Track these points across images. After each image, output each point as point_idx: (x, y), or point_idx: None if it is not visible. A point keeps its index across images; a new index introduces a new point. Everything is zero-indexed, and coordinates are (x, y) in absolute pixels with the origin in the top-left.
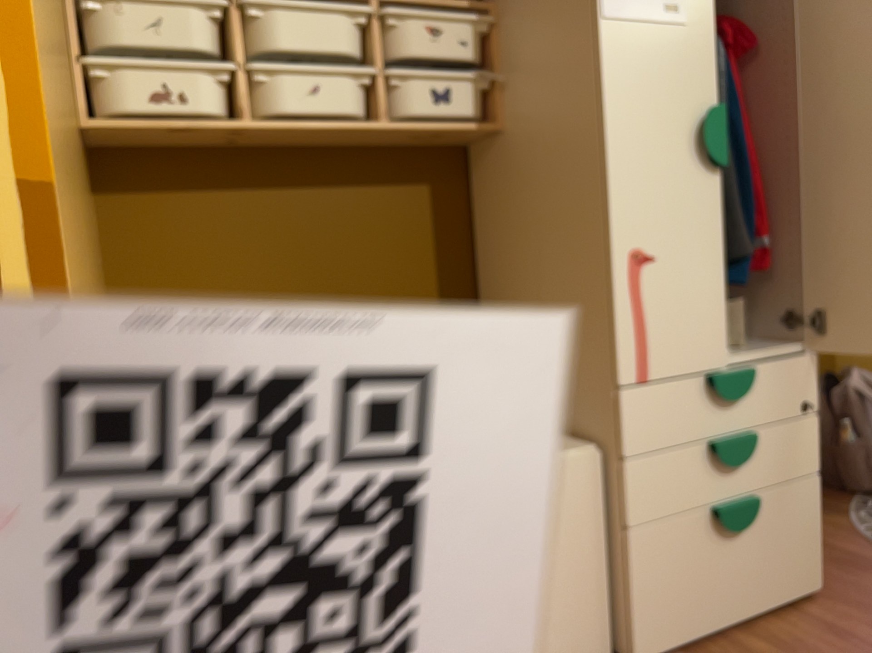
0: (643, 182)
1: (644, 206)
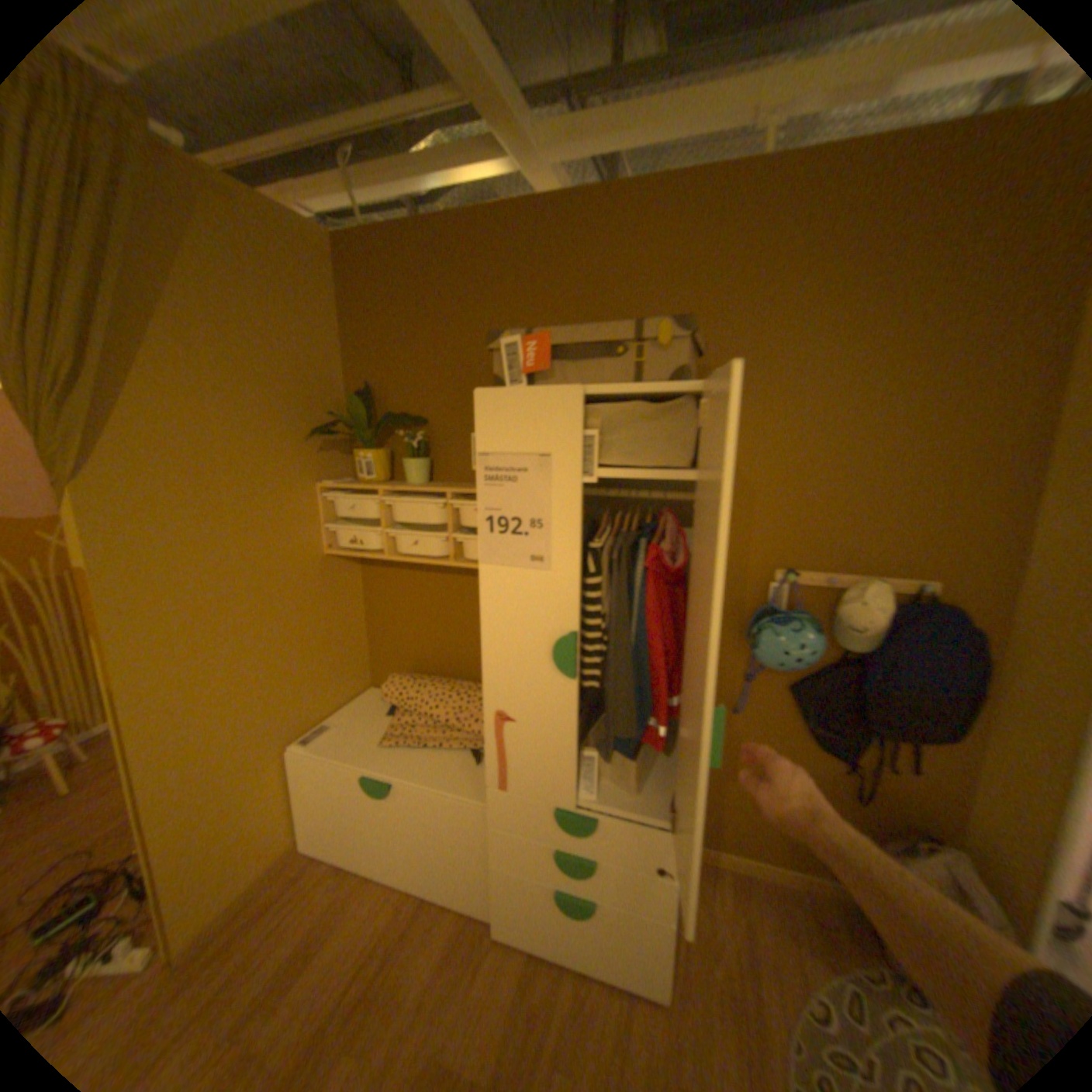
0: (506, 670)
1: (506, 686)
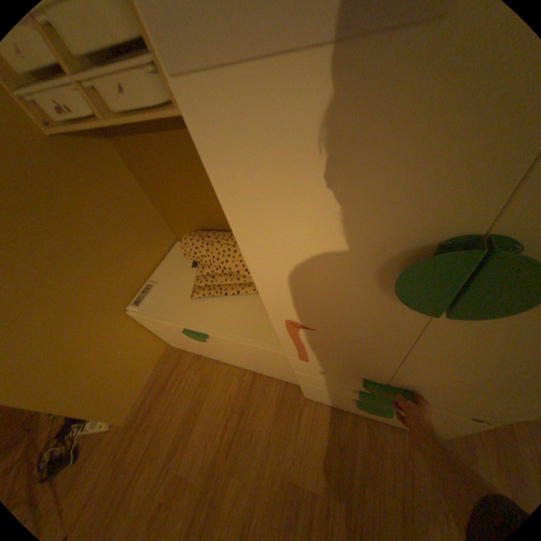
0: (294, 286)
1: (297, 301)
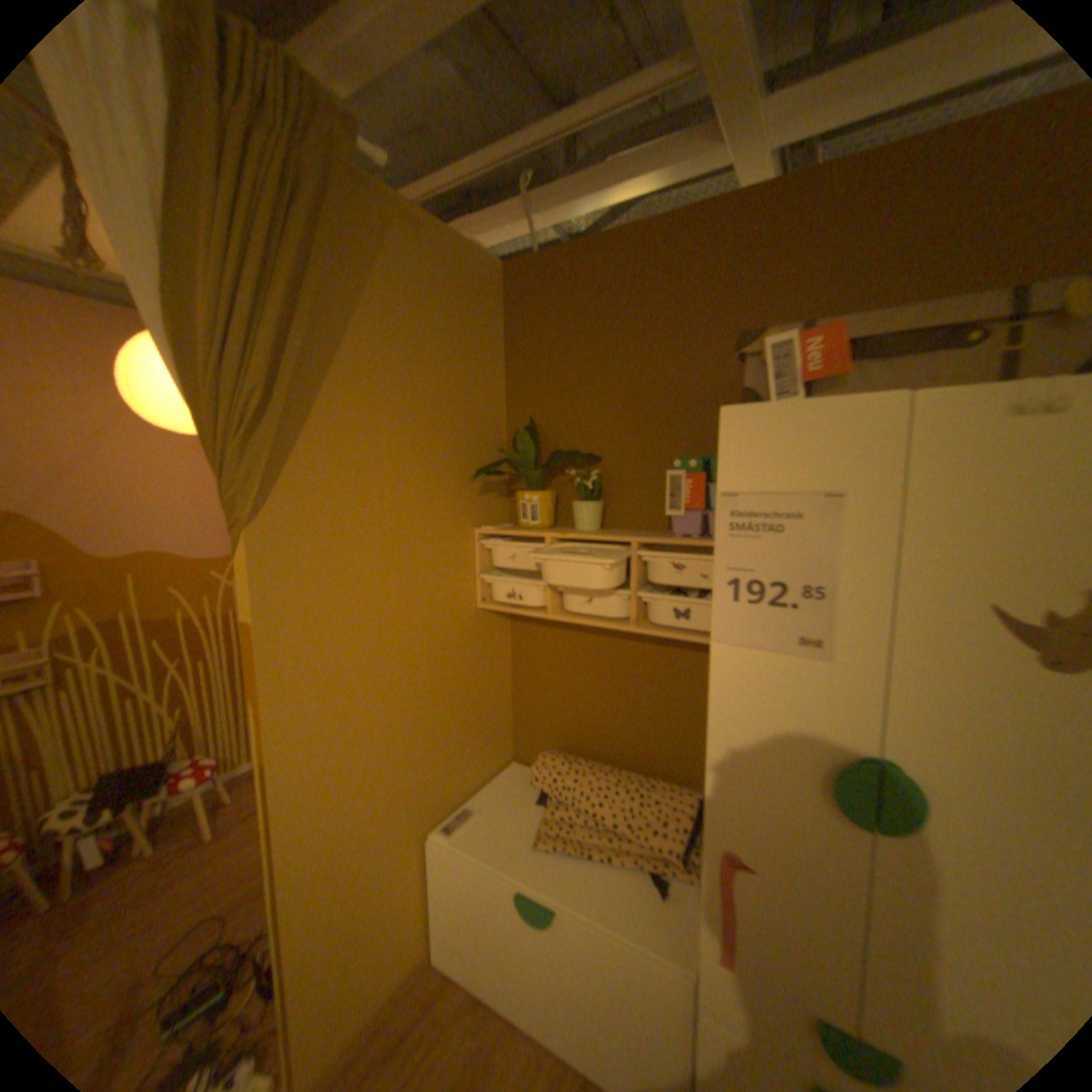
0: (744, 796)
1: (743, 818)
